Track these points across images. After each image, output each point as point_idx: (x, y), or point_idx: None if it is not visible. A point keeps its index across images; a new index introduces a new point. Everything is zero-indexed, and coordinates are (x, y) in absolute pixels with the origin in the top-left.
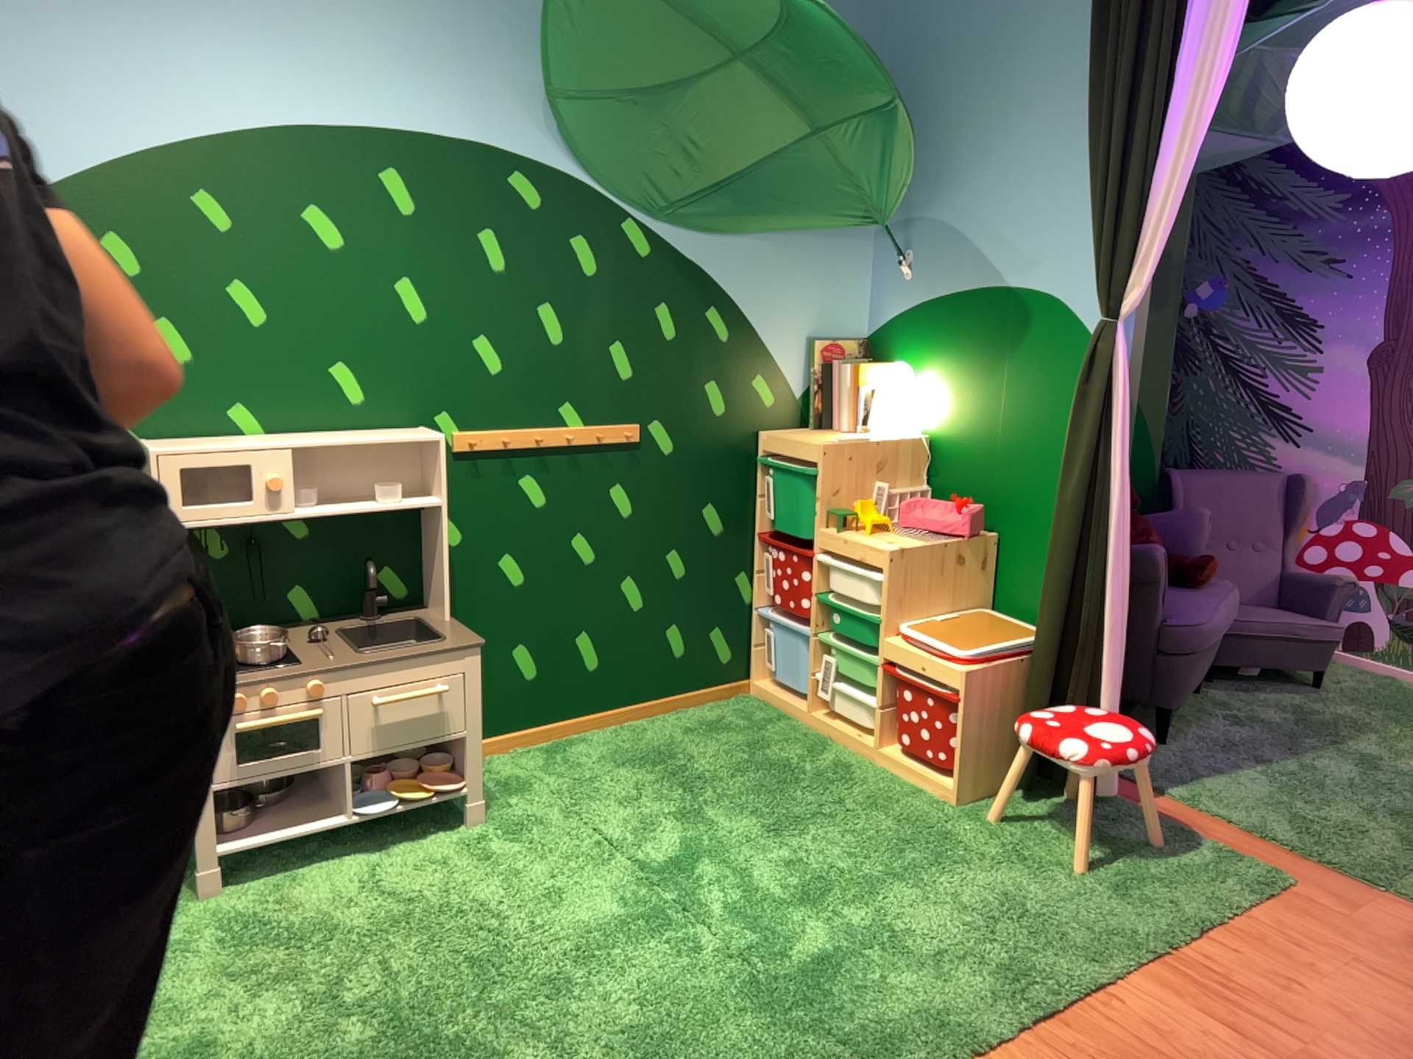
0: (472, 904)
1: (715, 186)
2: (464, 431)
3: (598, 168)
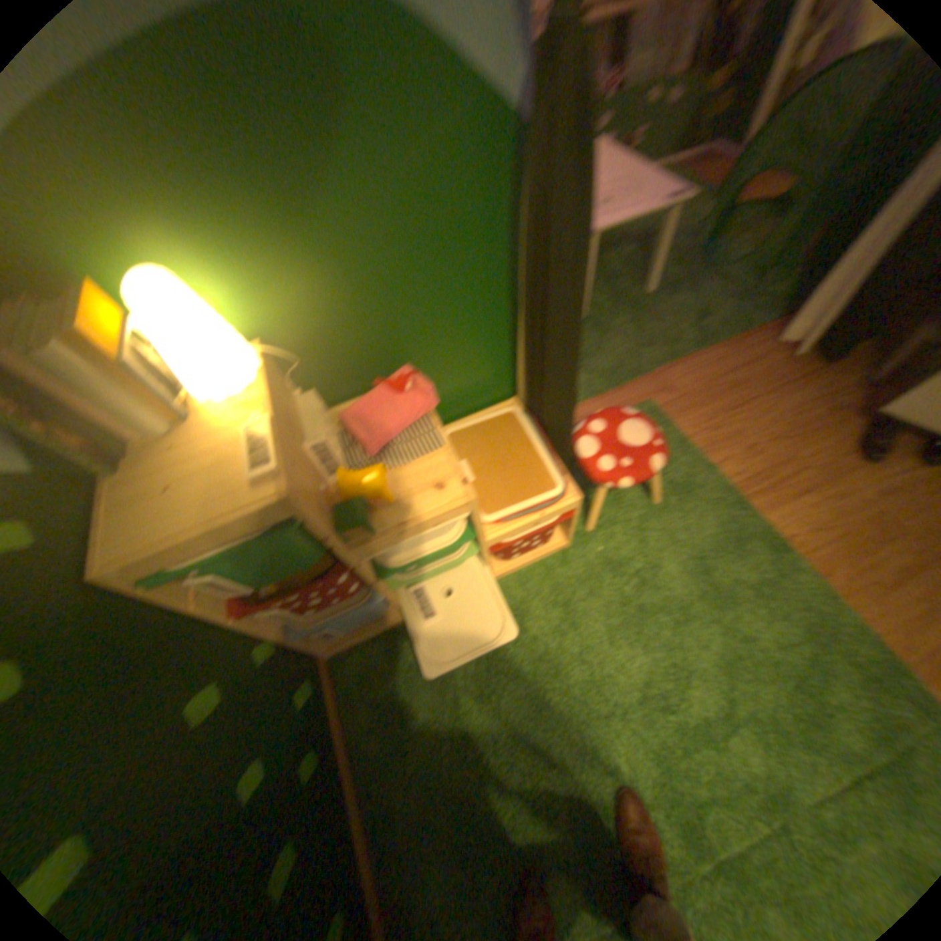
0: None
1: None
2: None
3: None
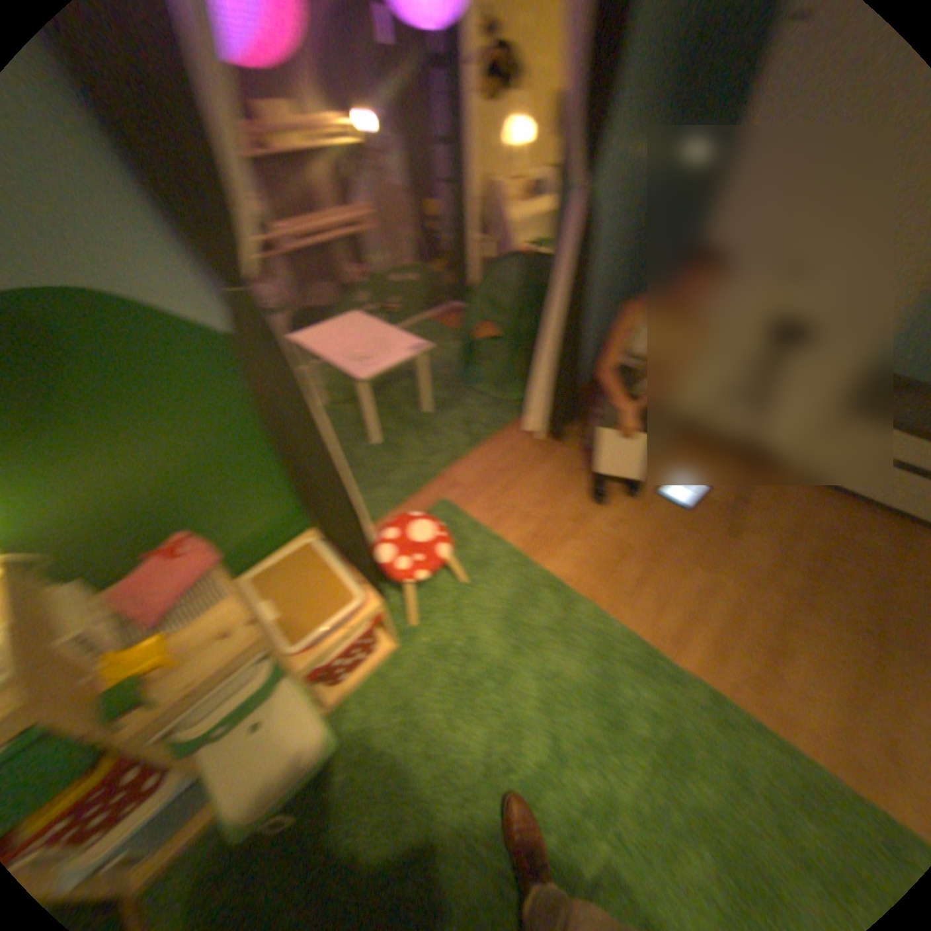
0: None
1: None
2: None
3: None
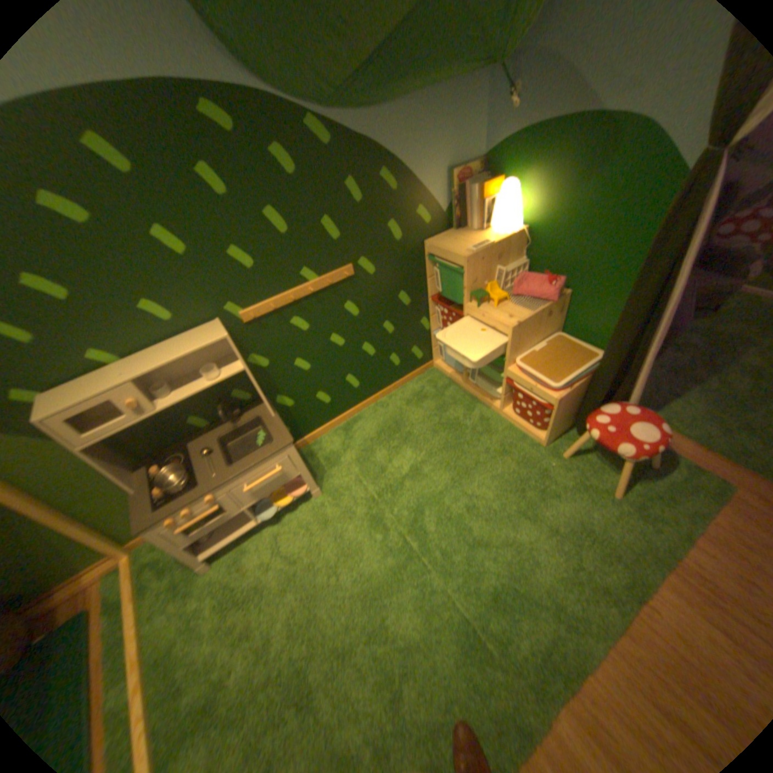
0: (322, 561)
1: (368, 60)
2: (247, 309)
3: (268, 74)
